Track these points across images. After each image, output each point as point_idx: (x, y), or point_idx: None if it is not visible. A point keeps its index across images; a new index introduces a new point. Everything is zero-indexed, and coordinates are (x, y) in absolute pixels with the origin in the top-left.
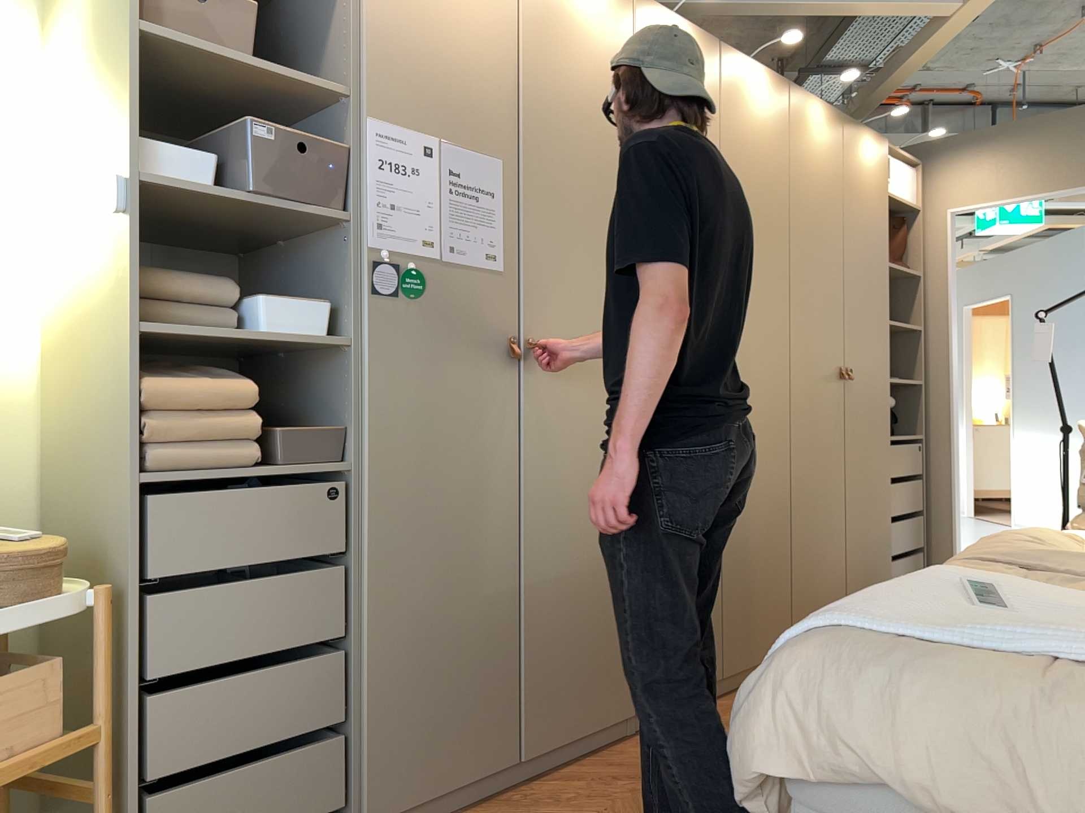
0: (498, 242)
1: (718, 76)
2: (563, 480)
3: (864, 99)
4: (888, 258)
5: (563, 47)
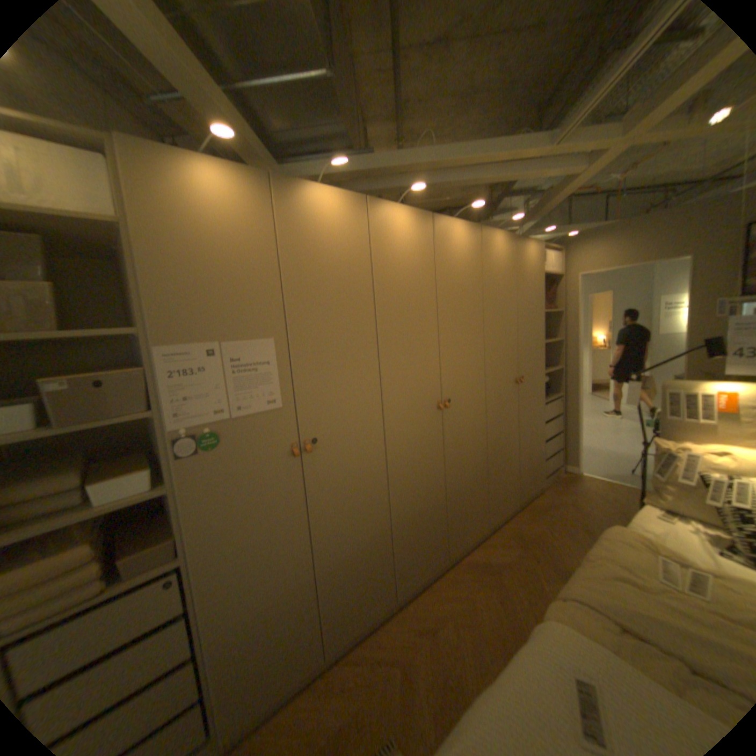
0: (276, 391)
1: (430, 237)
2: (339, 508)
3: (529, 217)
4: (543, 304)
5: (313, 251)
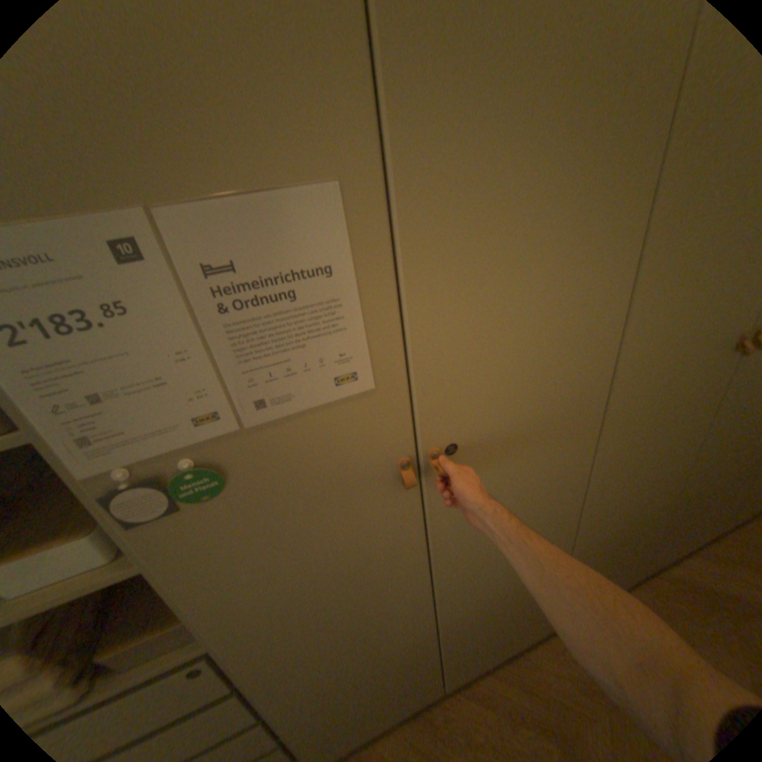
0: (358, 349)
1: None
2: (488, 546)
3: None
4: None
5: None
